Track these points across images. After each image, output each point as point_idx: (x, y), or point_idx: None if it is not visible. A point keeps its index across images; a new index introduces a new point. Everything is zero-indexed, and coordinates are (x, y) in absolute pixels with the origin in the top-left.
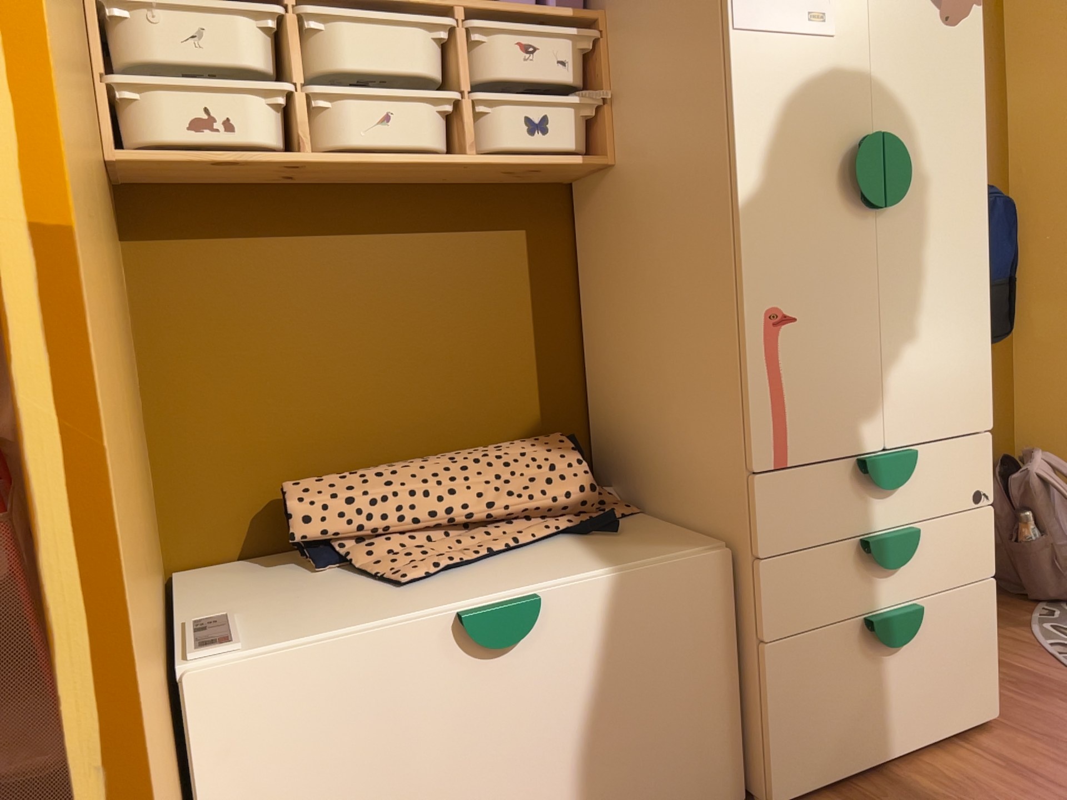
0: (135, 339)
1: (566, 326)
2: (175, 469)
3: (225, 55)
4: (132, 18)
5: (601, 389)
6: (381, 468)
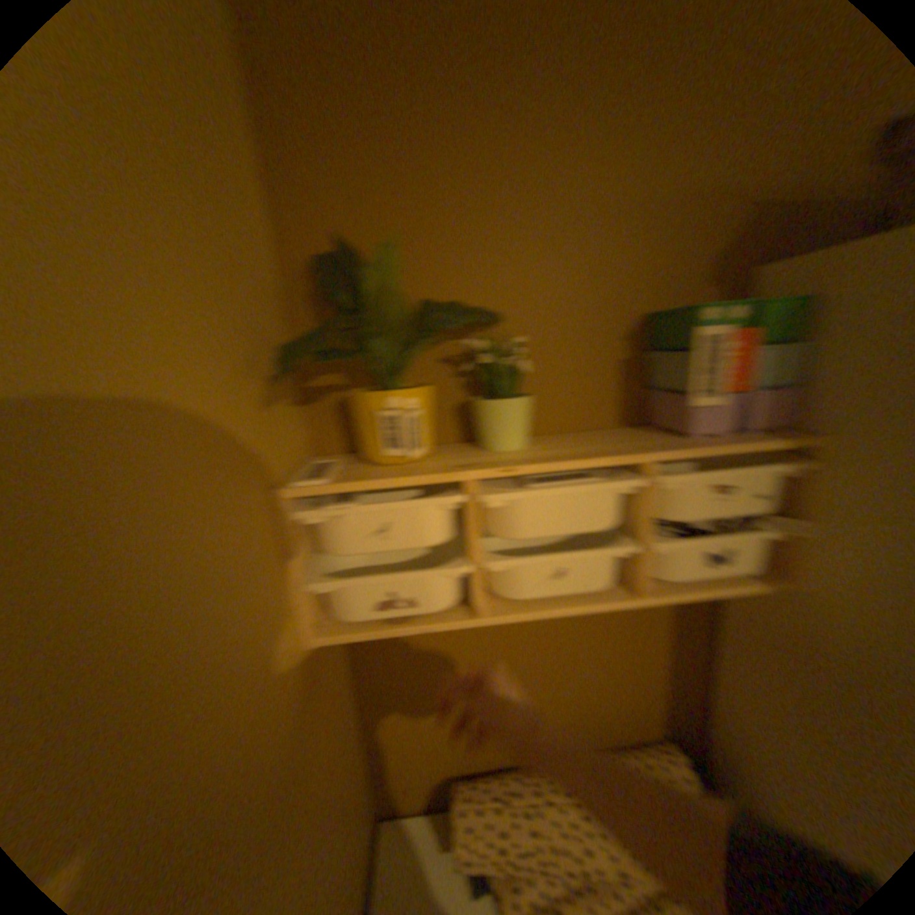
0: (350, 689)
1: (698, 655)
2: (380, 758)
3: (408, 542)
4: (325, 524)
5: (726, 717)
6: (528, 793)
